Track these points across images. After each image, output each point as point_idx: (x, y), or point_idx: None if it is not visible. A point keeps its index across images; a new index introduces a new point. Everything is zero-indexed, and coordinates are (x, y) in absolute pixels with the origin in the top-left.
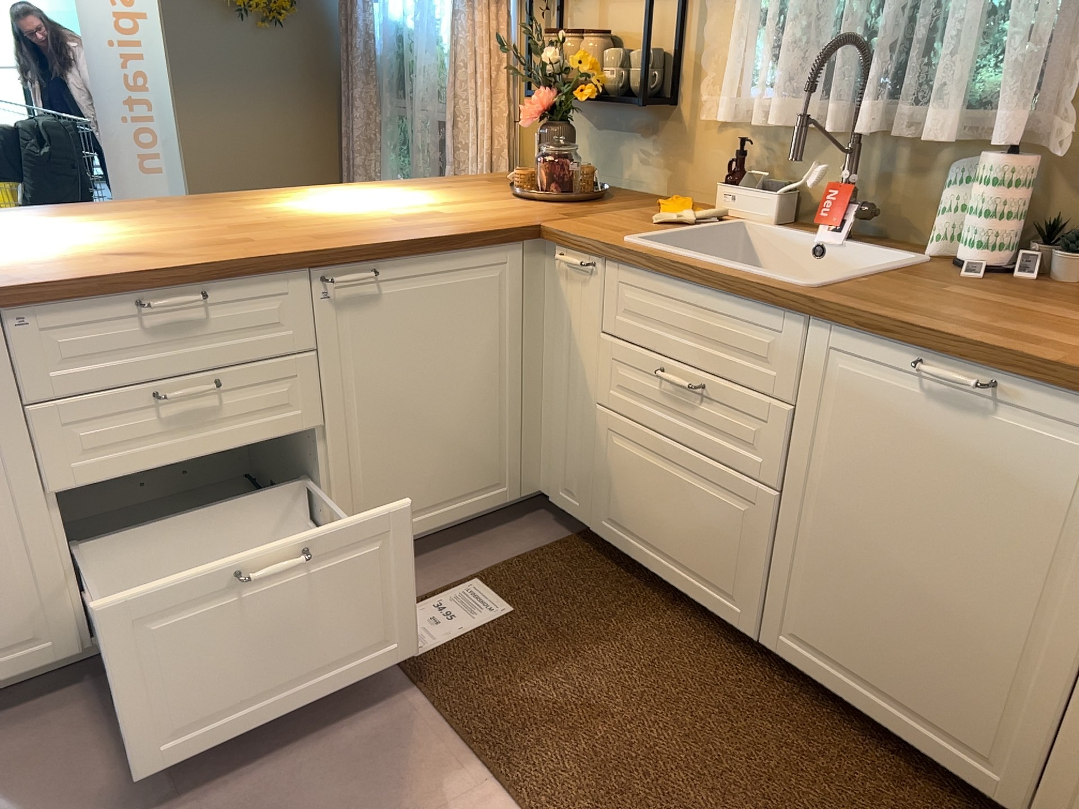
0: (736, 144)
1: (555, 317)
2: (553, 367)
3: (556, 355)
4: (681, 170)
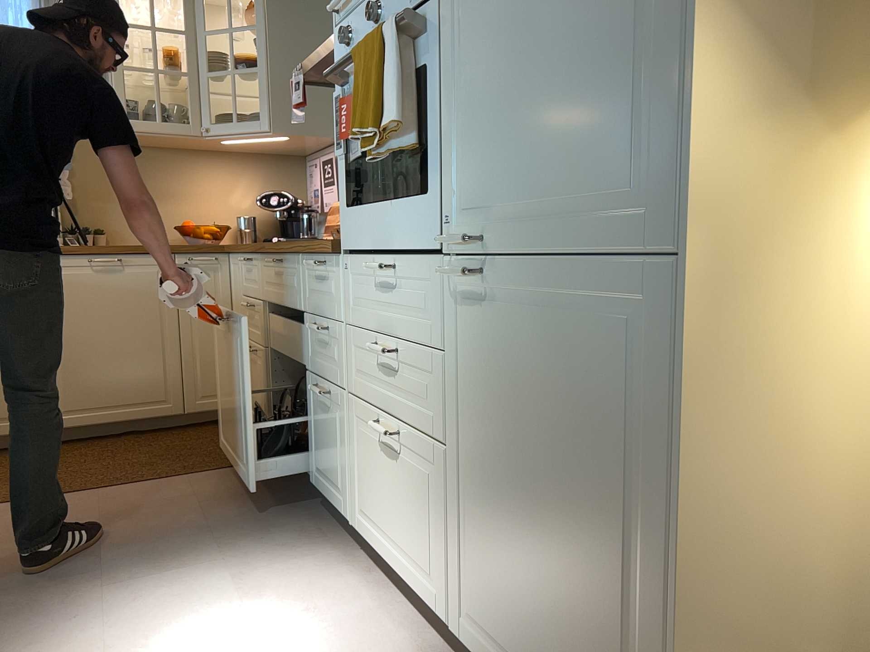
0: None
1: None
2: None
3: None
4: None
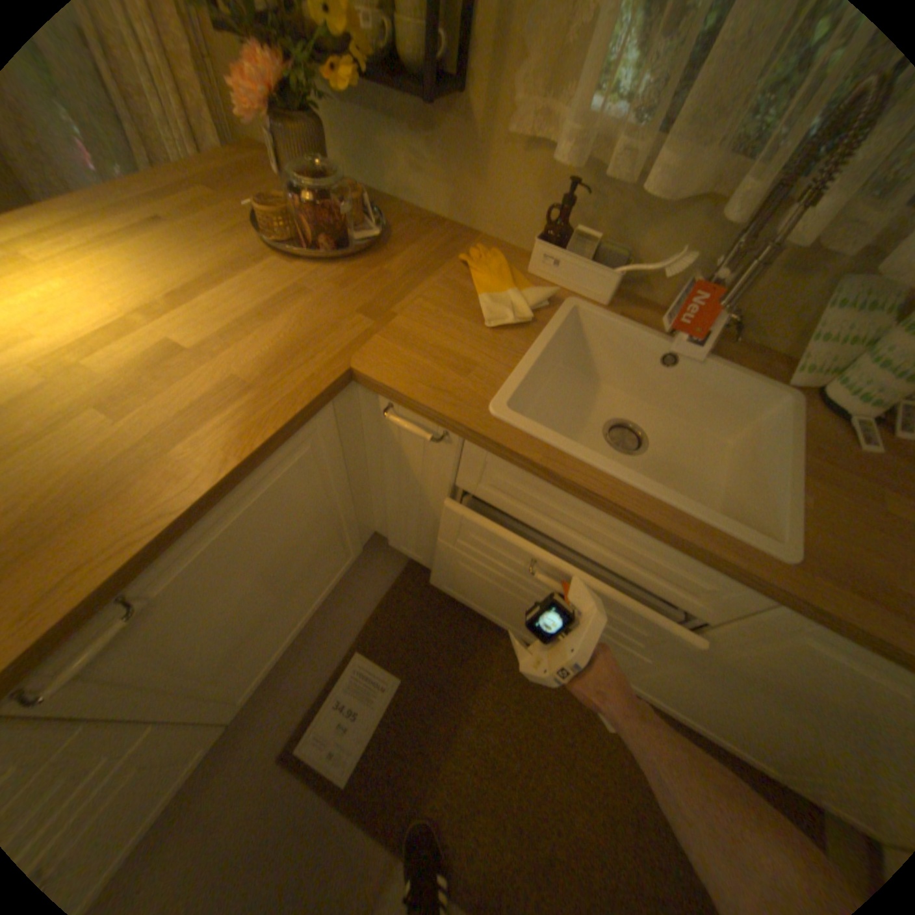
0: (556, 169)
1: (381, 443)
2: (383, 476)
3: (388, 477)
4: (471, 188)
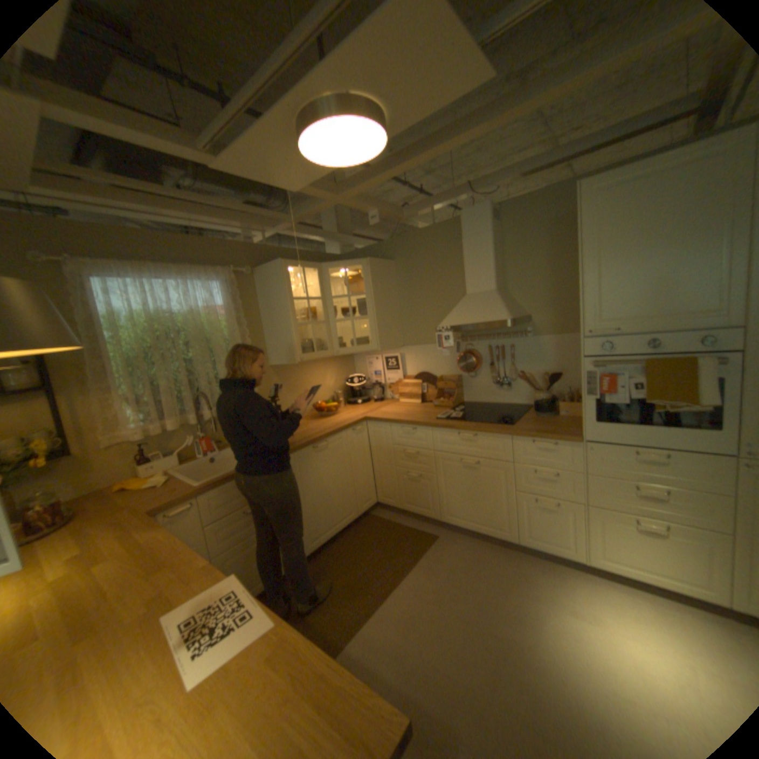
0: (123, 452)
1: None
2: None
3: None
4: (85, 481)
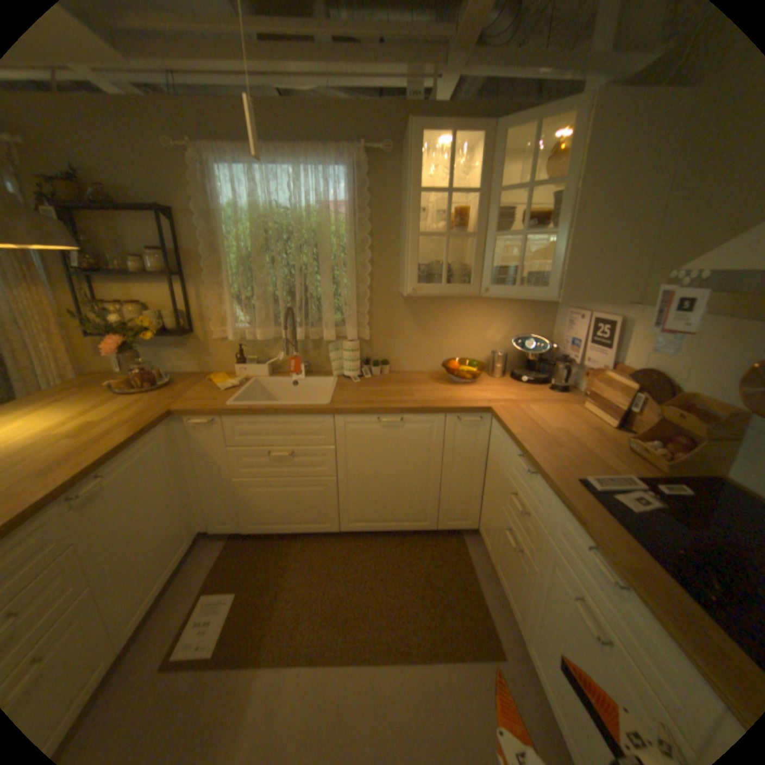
0: (234, 345)
1: (188, 449)
2: (193, 472)
3: (196, 466)
4: (205, 359)
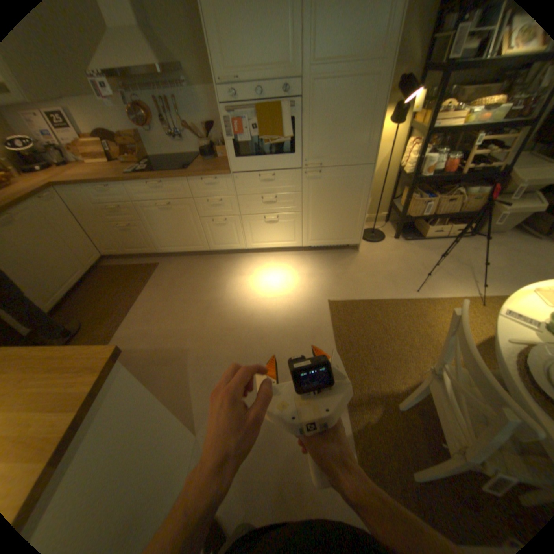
0: None
1: None
2: None
3: None
4: None
